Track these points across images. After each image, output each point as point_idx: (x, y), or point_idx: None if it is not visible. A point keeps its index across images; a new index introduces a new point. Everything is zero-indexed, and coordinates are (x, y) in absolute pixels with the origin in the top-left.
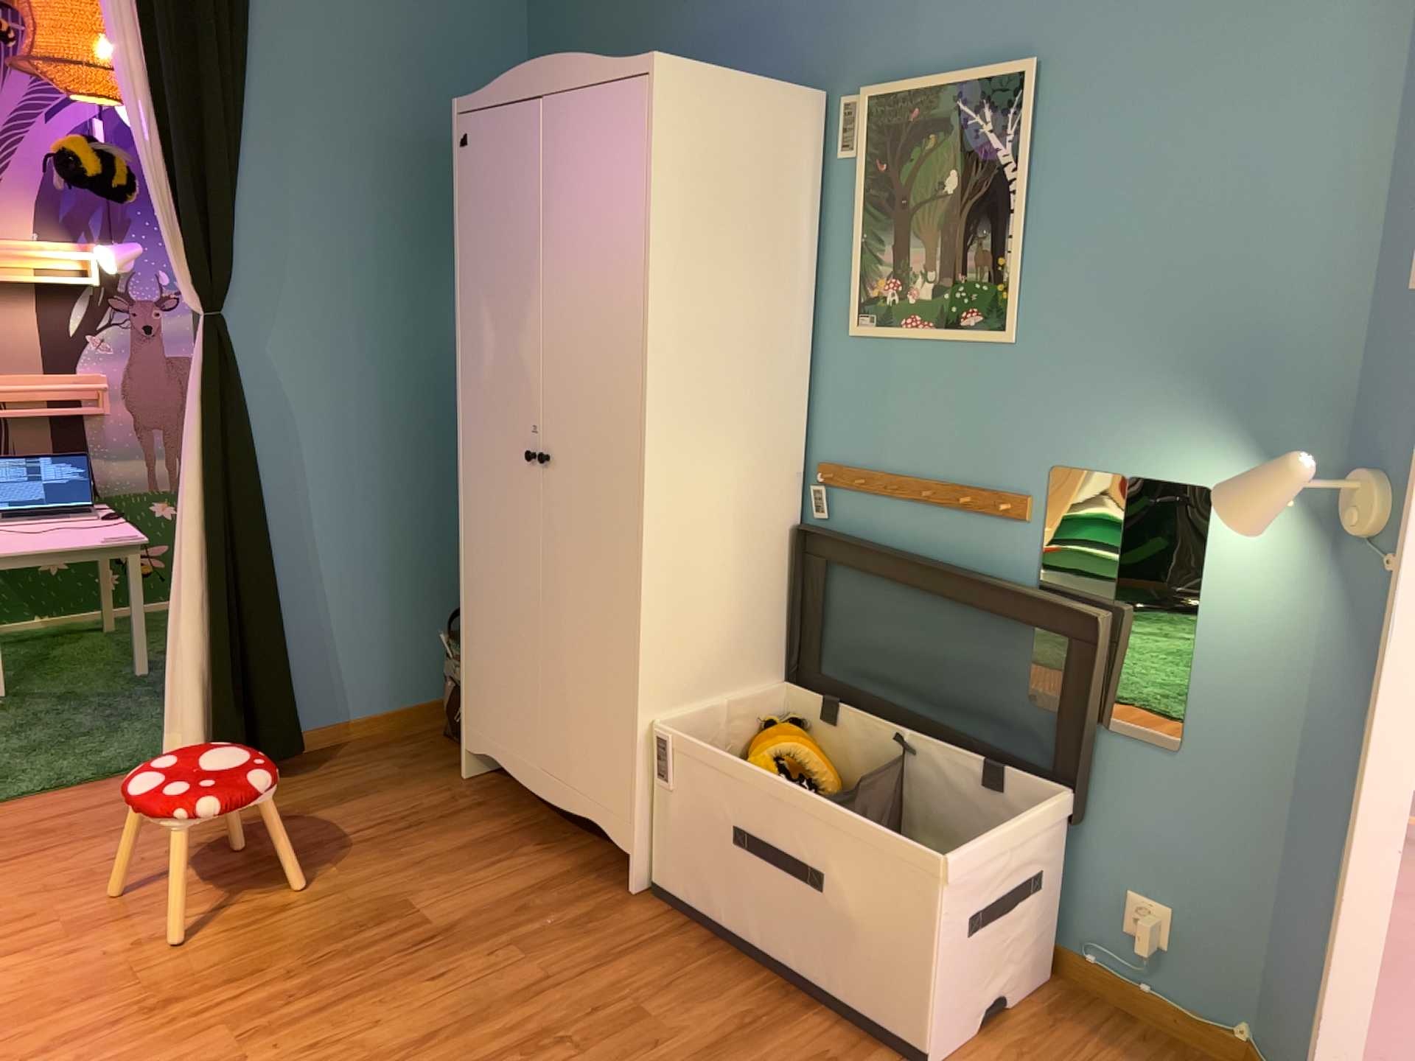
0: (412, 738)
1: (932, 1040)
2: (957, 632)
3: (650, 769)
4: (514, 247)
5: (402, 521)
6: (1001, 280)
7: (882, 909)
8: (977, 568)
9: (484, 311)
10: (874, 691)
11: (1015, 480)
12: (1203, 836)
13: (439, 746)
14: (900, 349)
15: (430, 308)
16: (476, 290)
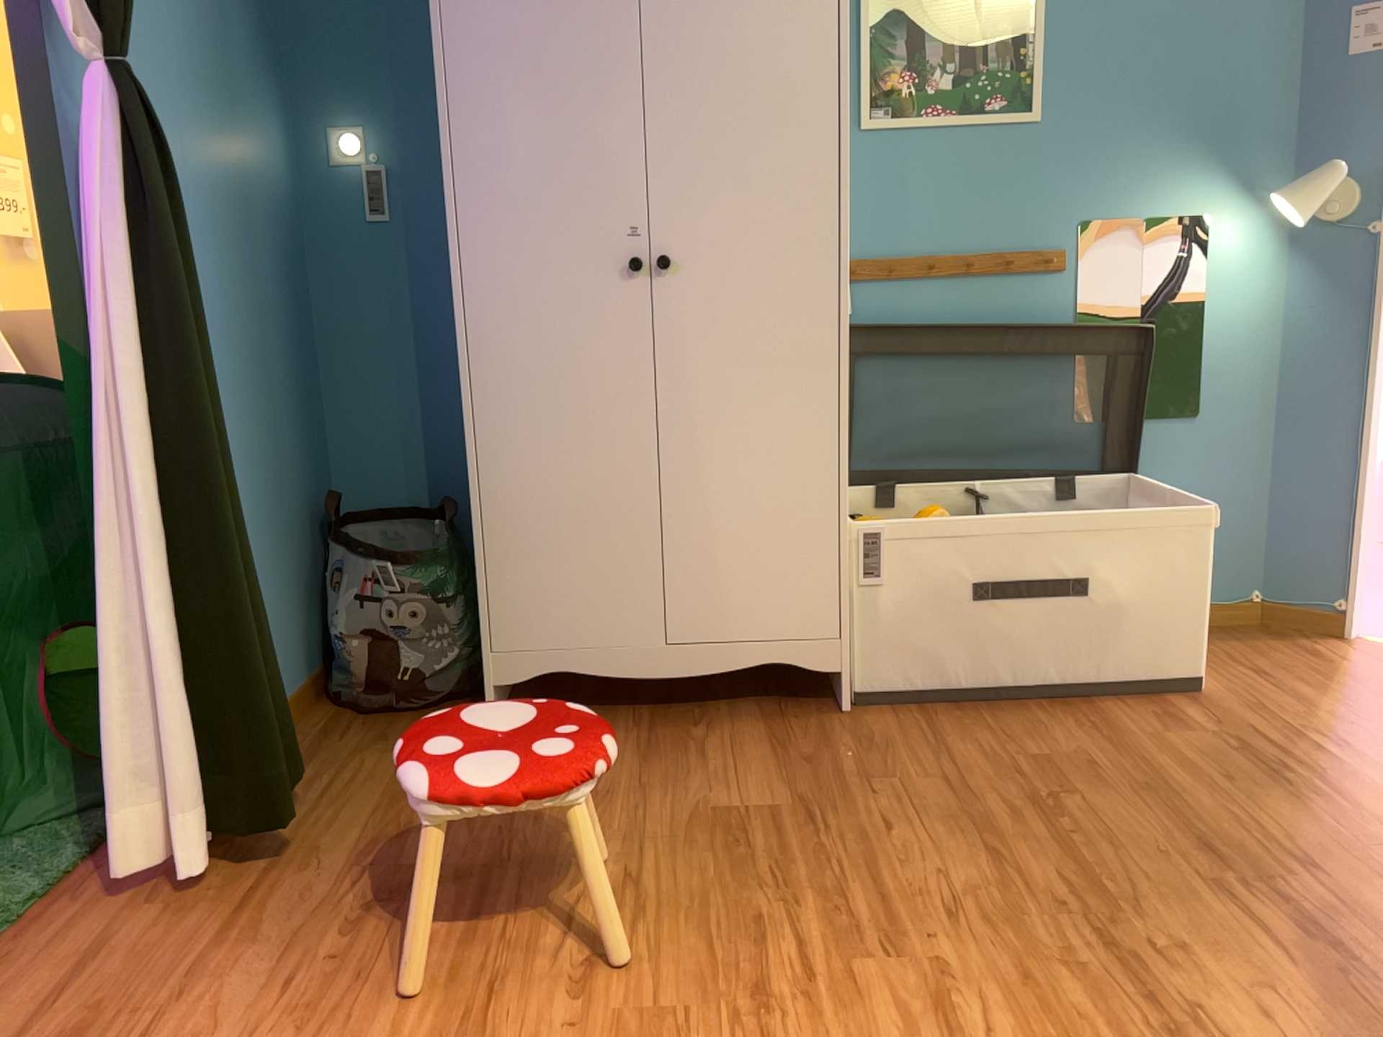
0: (335, 726)
1: (1199, 666)
2: (1001, 383)
3: (849, 573)
4: (576, 7)
5: (254, 433)
6: (1023, 68)
7: (1147, 581)
8: (1017, 323)
9: (508, 93)
10: (917, 465)
11: (1047, 240)
12: (1219, 472)
13: (387, 718)
14: (918, 139)
15: (237, 122)
16: (487, 67)
